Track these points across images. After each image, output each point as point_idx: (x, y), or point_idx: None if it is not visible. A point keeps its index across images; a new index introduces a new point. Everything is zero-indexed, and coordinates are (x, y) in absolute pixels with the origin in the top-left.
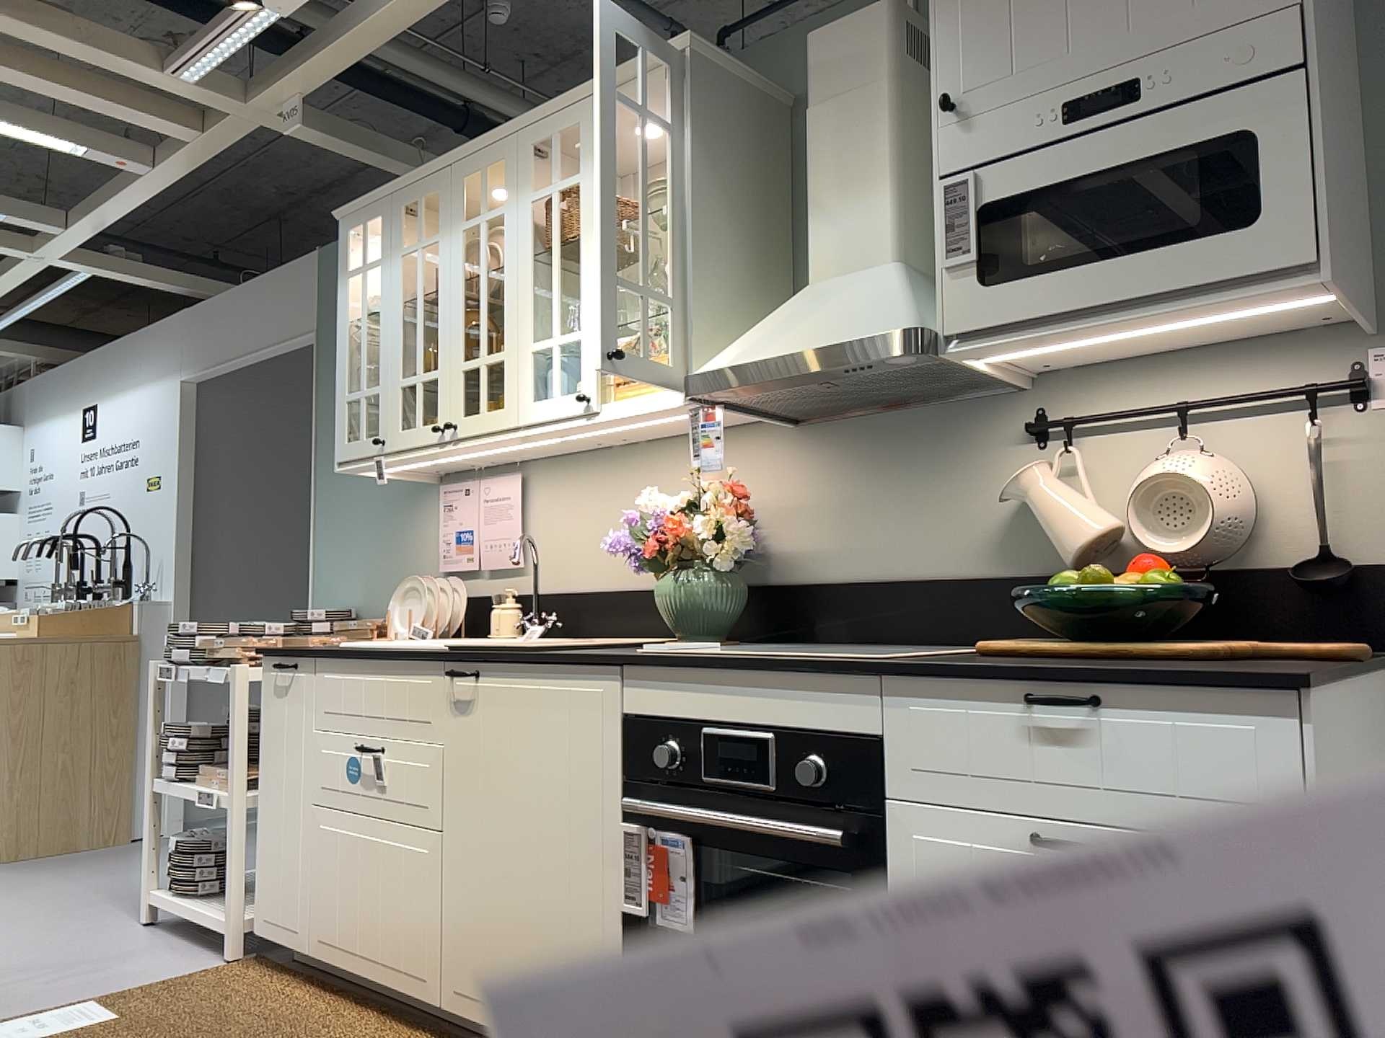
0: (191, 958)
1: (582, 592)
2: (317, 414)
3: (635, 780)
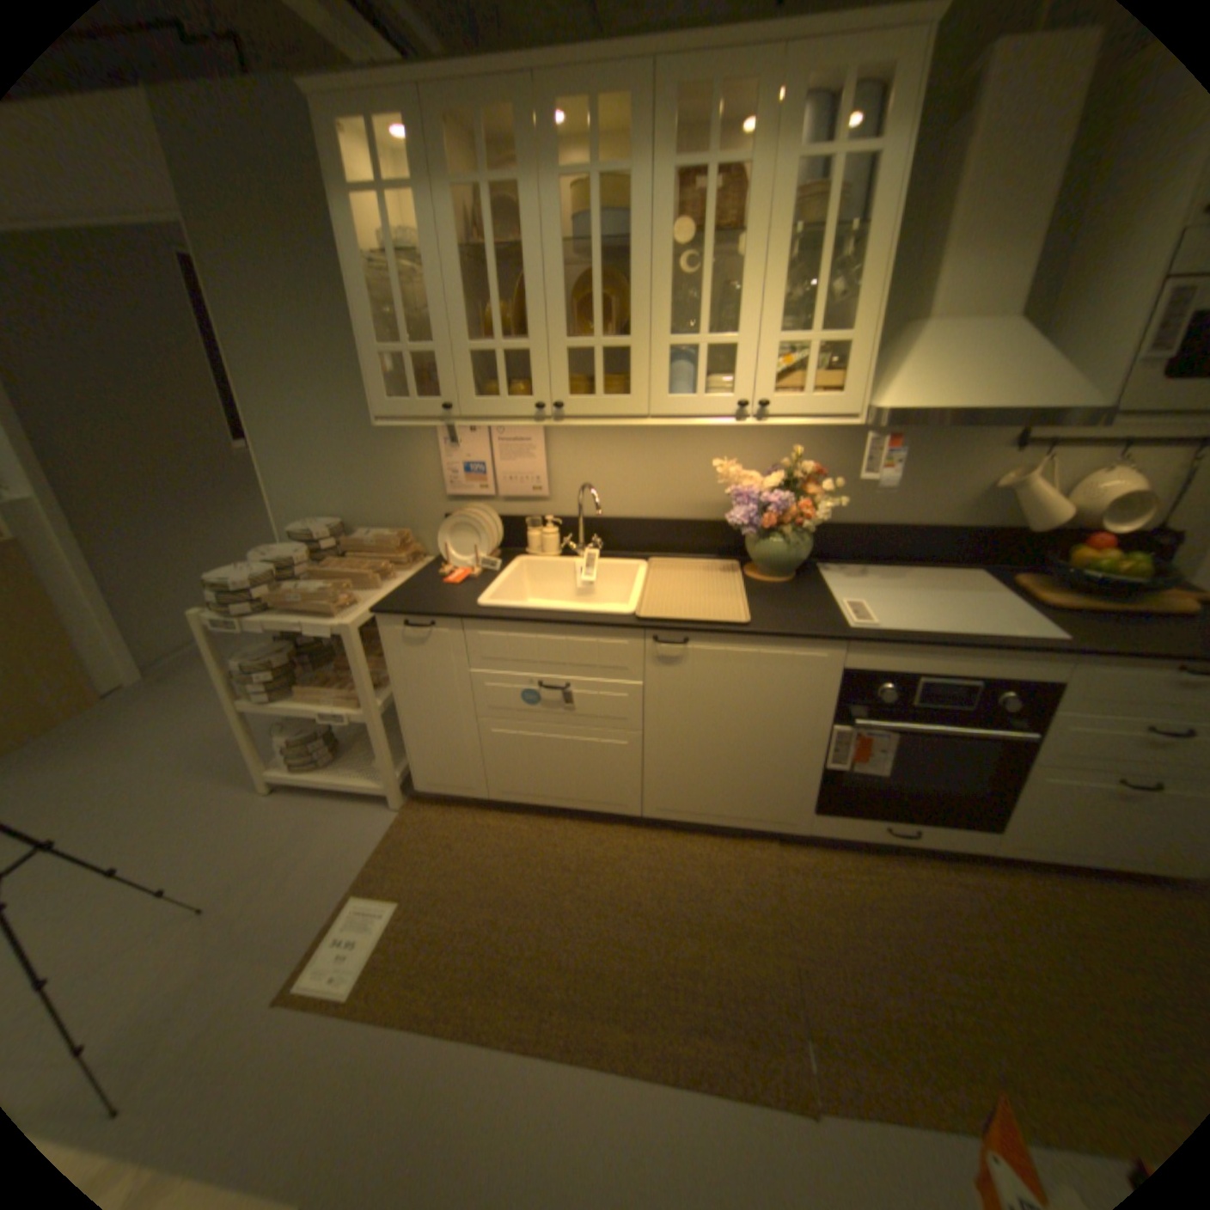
0: (360, 818)
1: (616, 519)
2: (217, 321)
3: (850, 704)
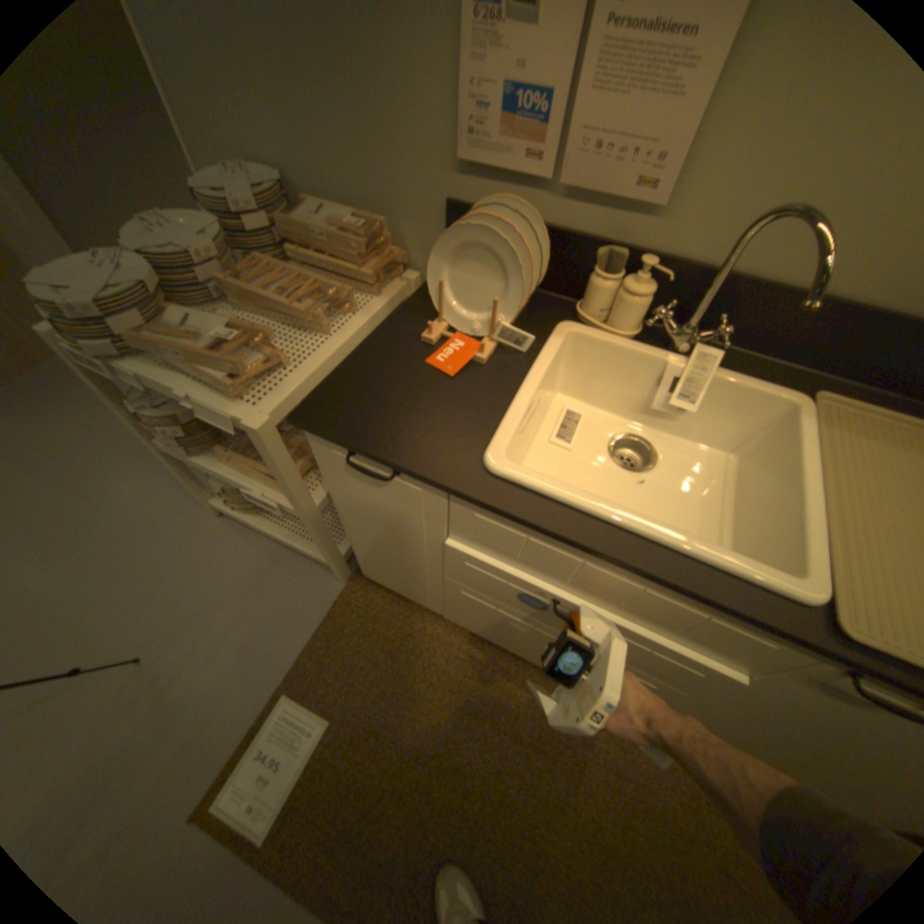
0: (304, 578)
1: (786, 284)
2: None
3: None
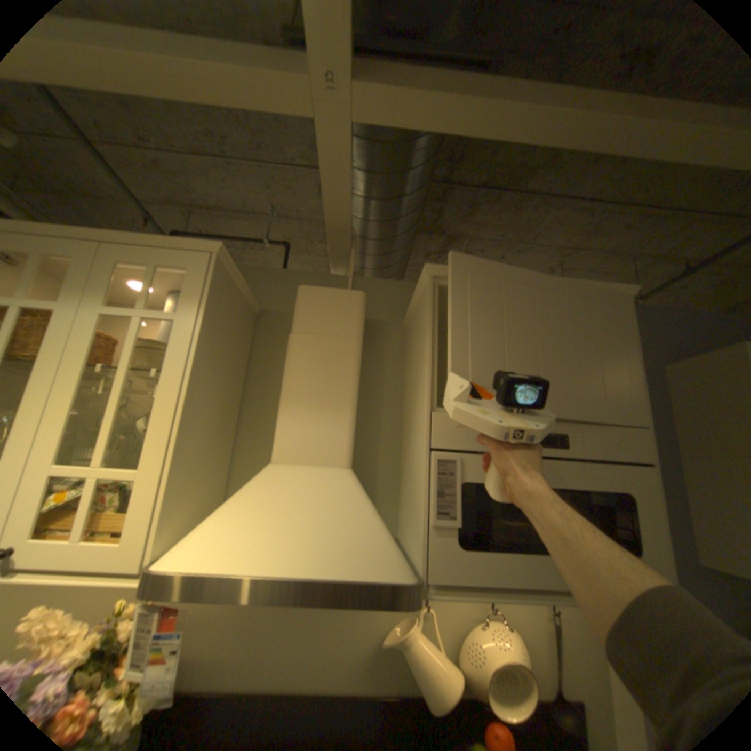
0: None
1: None
2: None
3: None
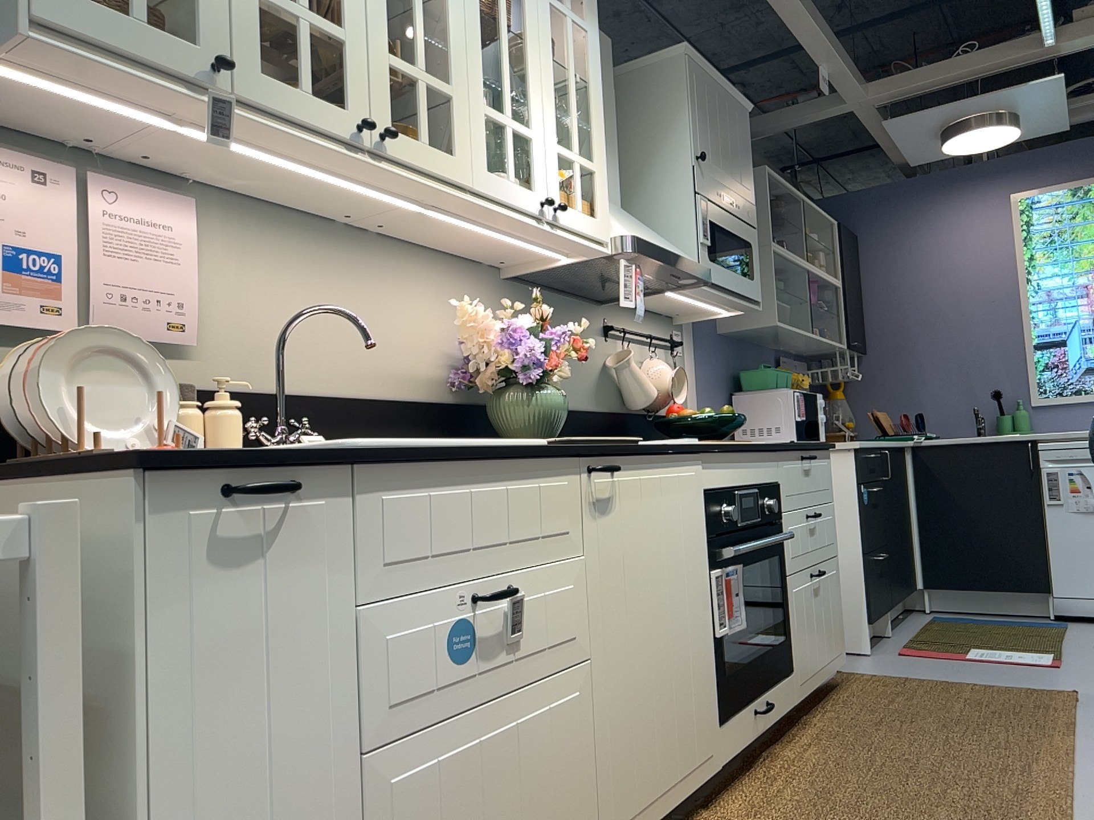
0: None
1: (304, 395)
2: None
3: (713, 537)
